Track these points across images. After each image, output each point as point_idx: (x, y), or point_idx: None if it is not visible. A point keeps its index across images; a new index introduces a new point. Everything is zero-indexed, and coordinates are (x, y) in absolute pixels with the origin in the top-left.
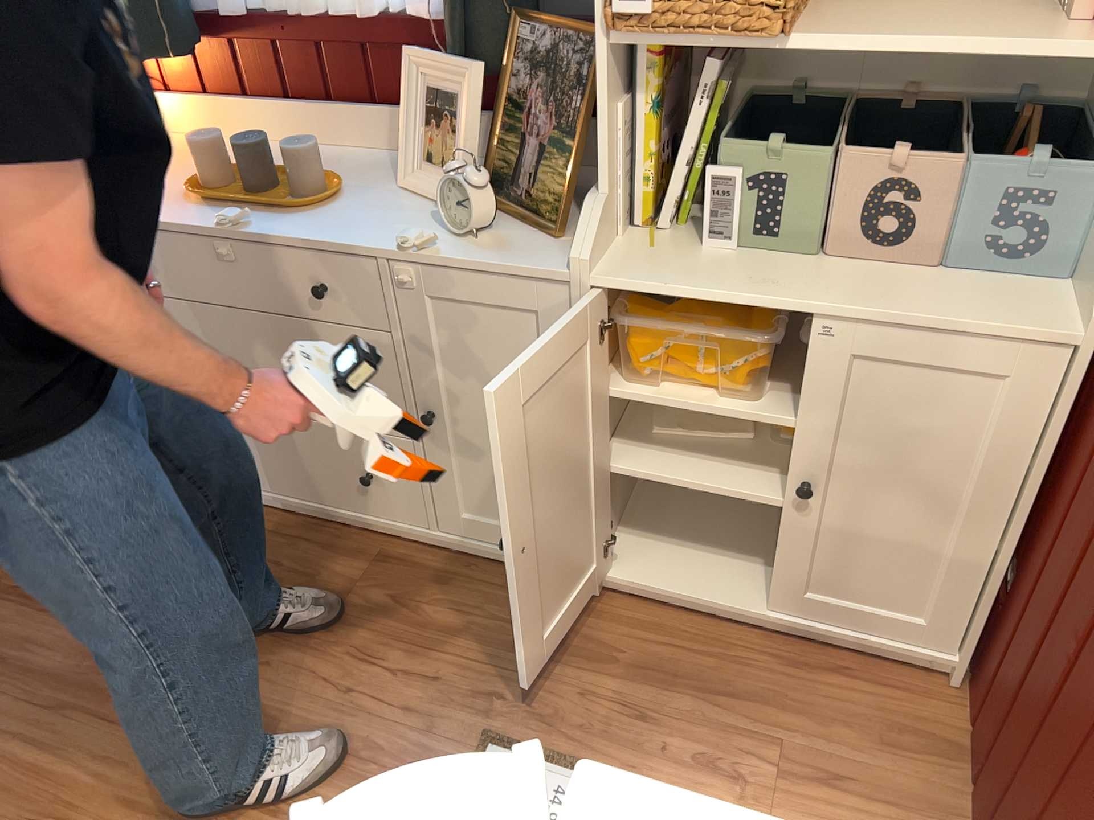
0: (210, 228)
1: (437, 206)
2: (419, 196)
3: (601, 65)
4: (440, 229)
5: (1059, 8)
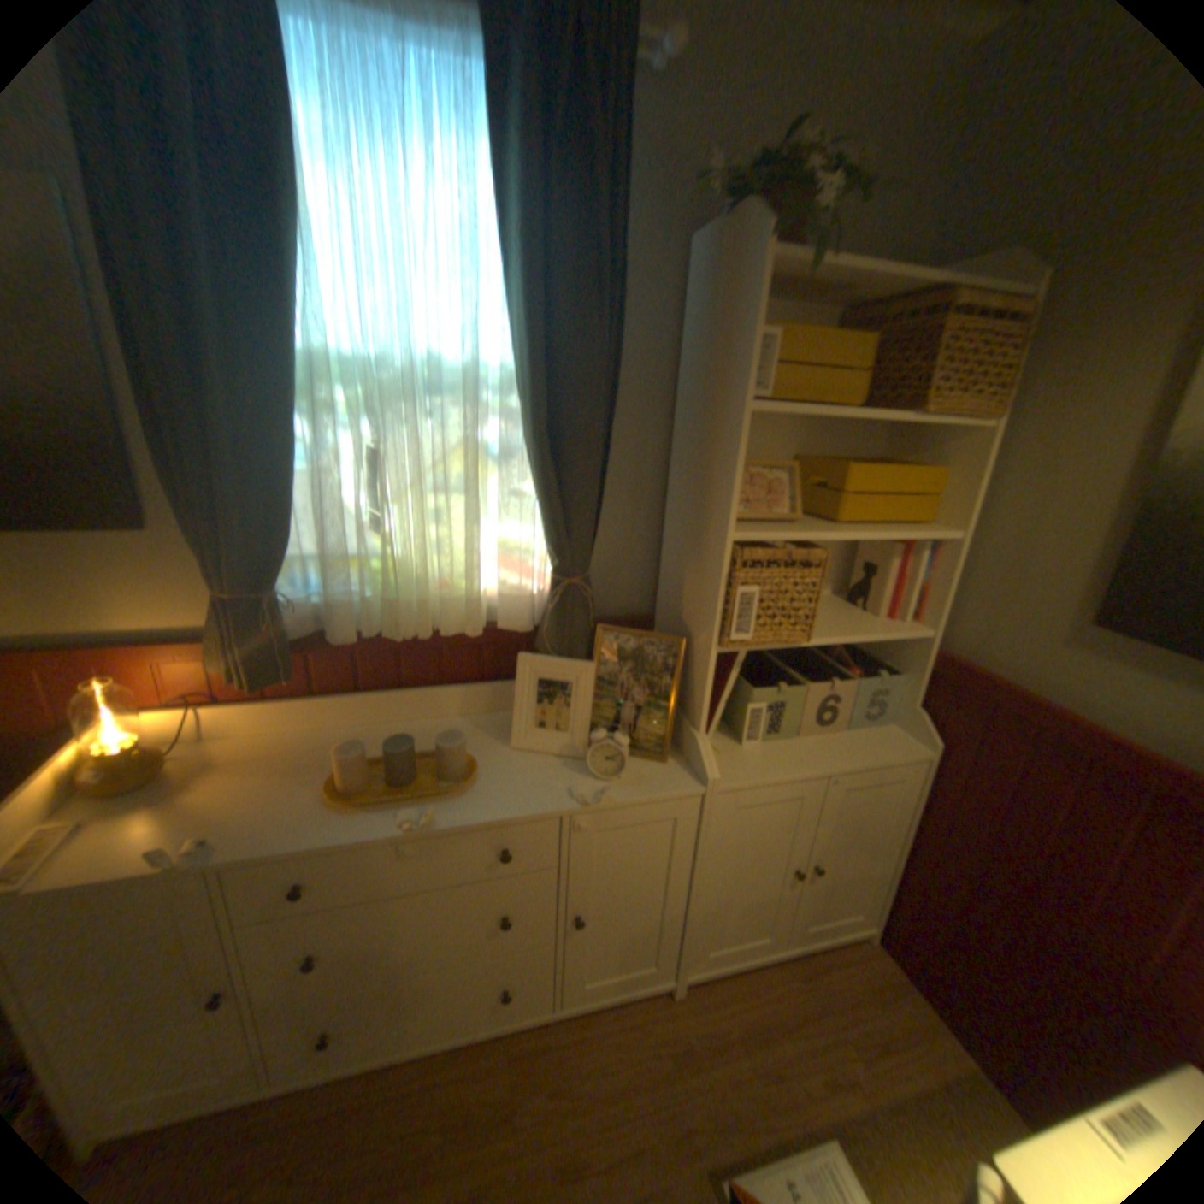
0: (381, 834)
1: (554, 757)
2: (530, 751)
3: (708, 661)
4: (580, 777)
5: (847, 602)
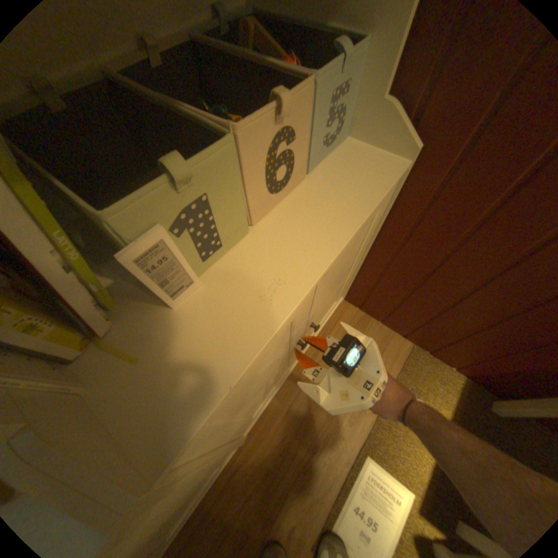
0: None
1: None
2: None
3: None
4: None
5: None
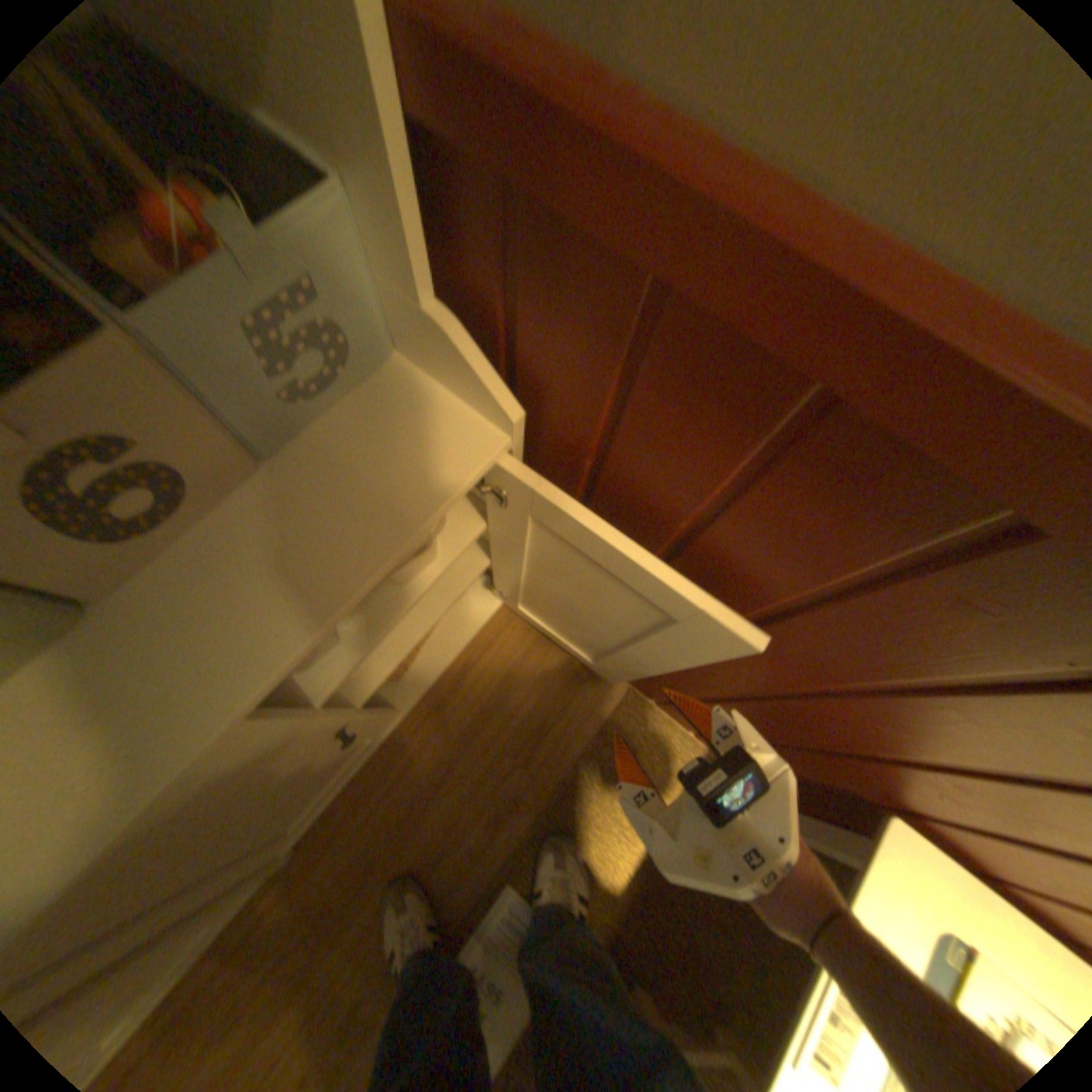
0: None
1: None
2: None
3: None
4: None
5: None
